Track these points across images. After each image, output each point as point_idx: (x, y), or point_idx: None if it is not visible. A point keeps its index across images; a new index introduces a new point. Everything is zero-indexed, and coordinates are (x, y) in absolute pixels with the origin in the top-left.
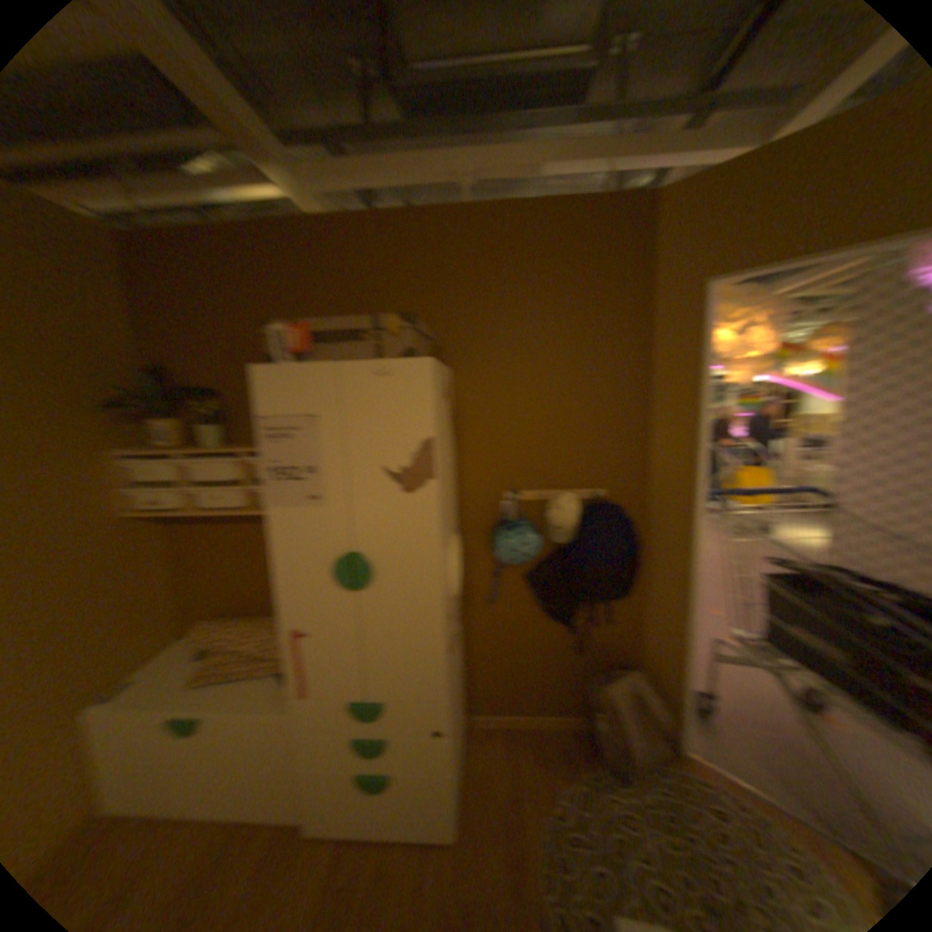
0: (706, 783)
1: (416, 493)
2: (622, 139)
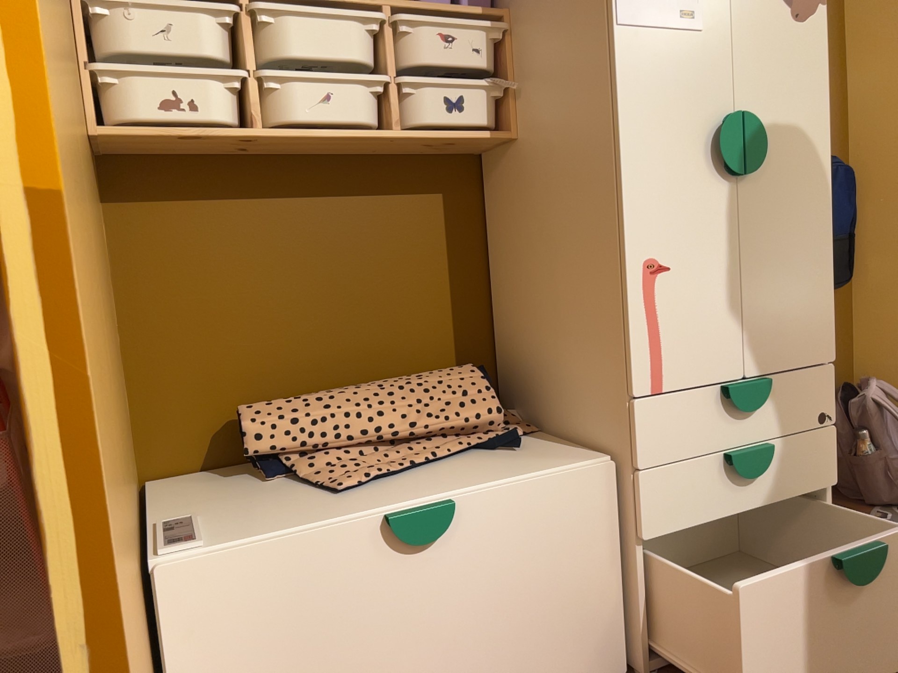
0: None
1: (811, 23)
2: None
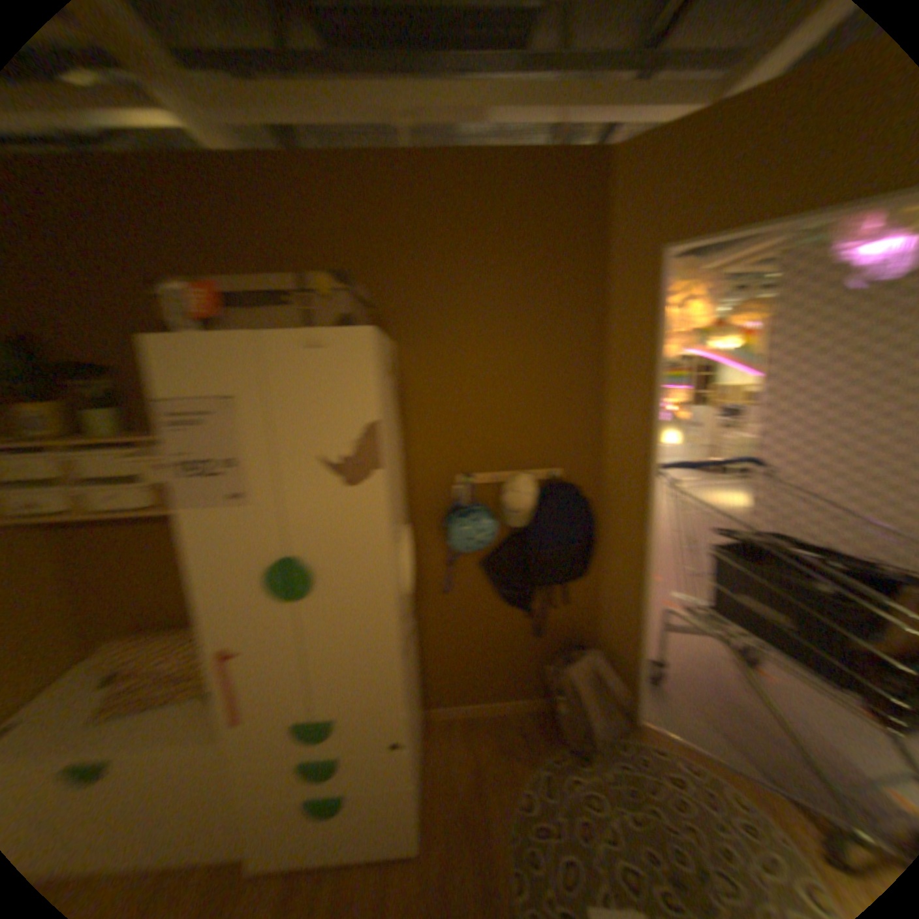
0: (663, 751)
1: (361, 486)
2: (567, 95)
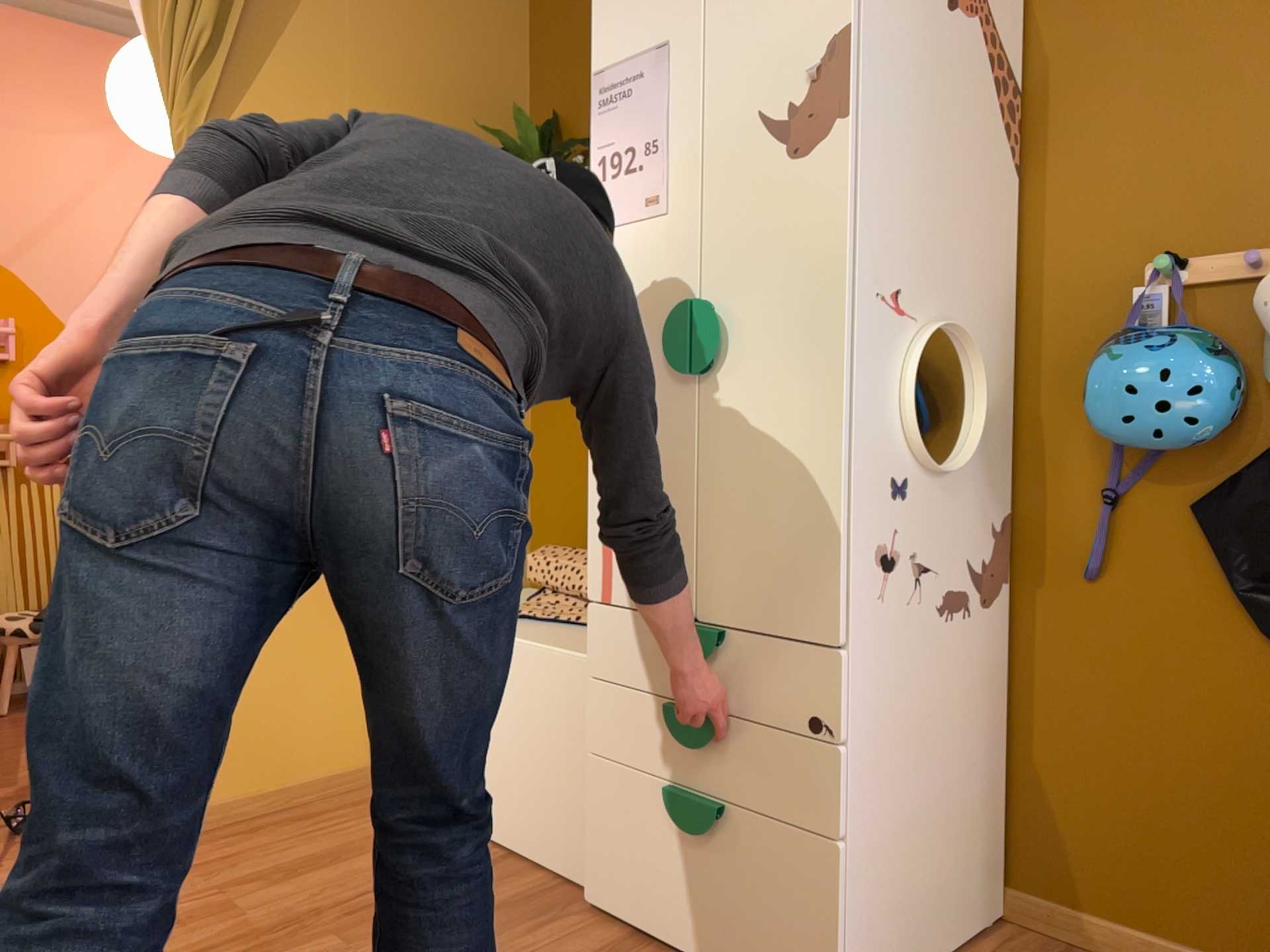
0: None
1: (820, 152)
2: None
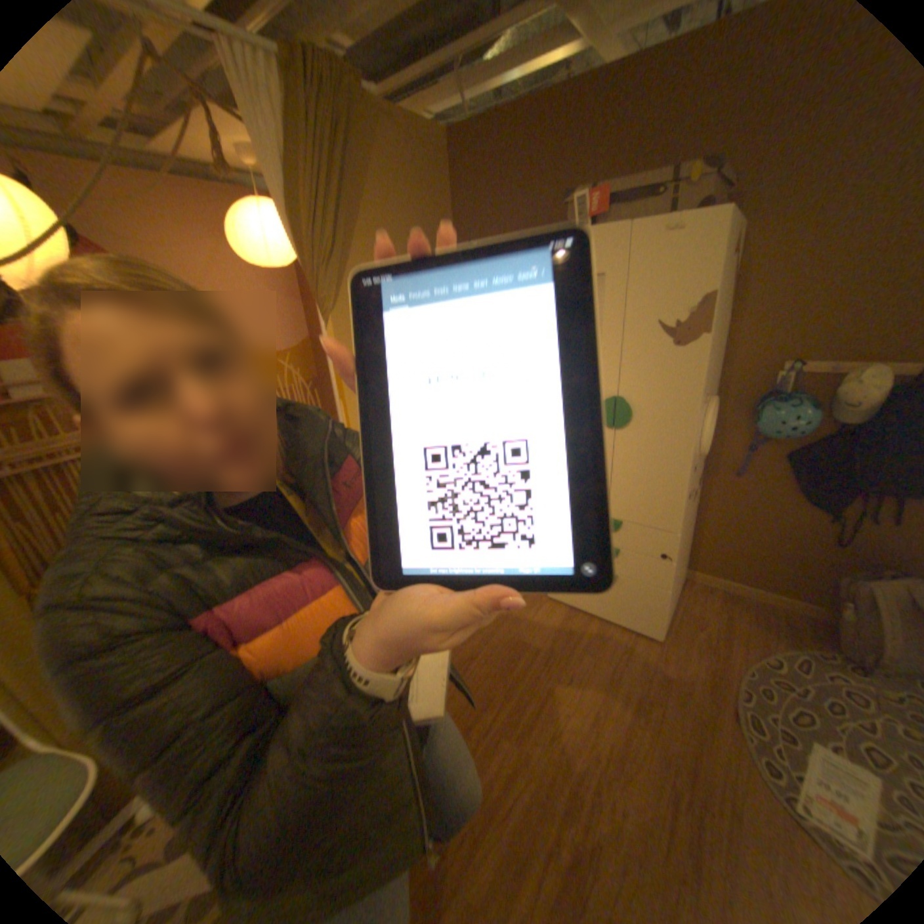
0: None
1: (690, 347)
2: None
